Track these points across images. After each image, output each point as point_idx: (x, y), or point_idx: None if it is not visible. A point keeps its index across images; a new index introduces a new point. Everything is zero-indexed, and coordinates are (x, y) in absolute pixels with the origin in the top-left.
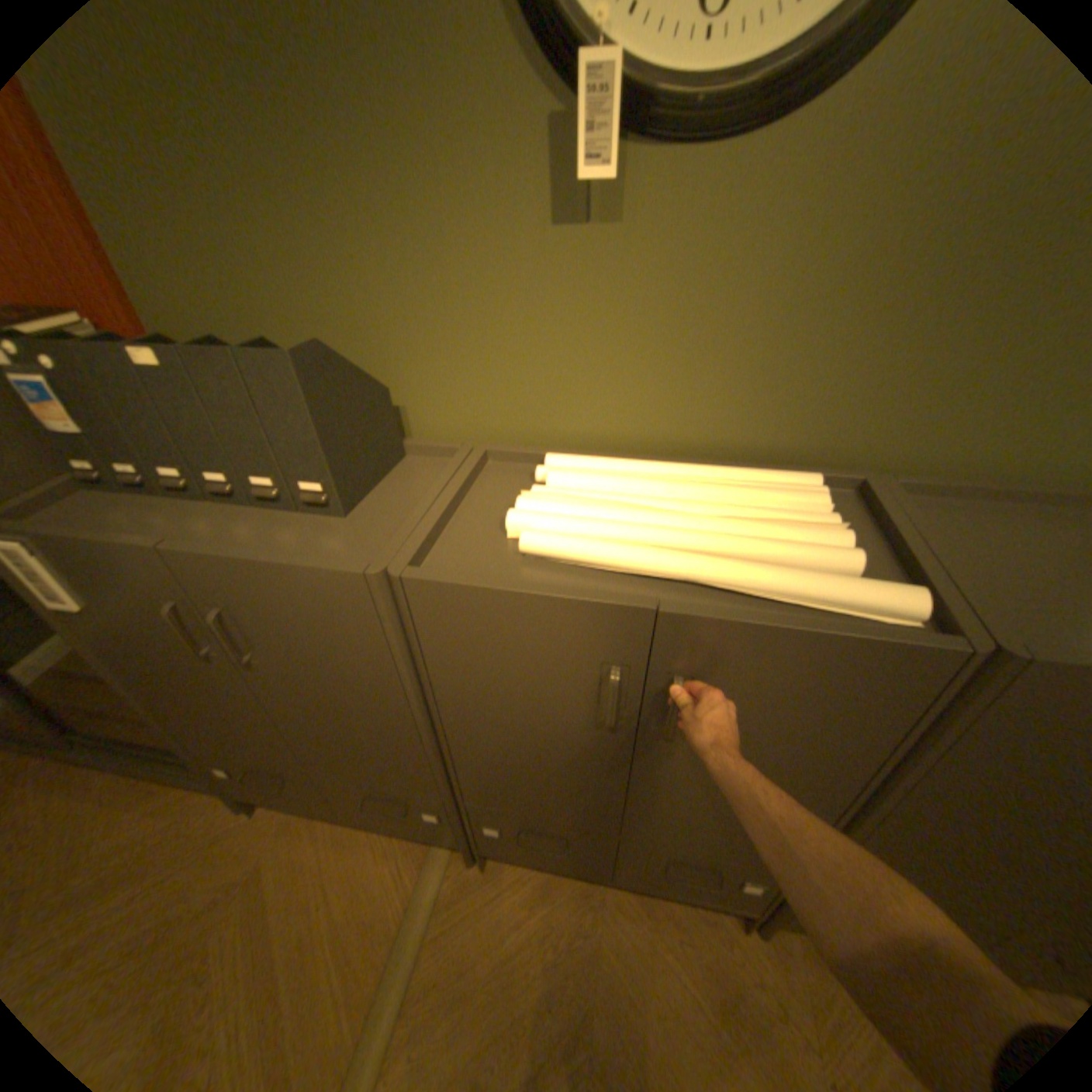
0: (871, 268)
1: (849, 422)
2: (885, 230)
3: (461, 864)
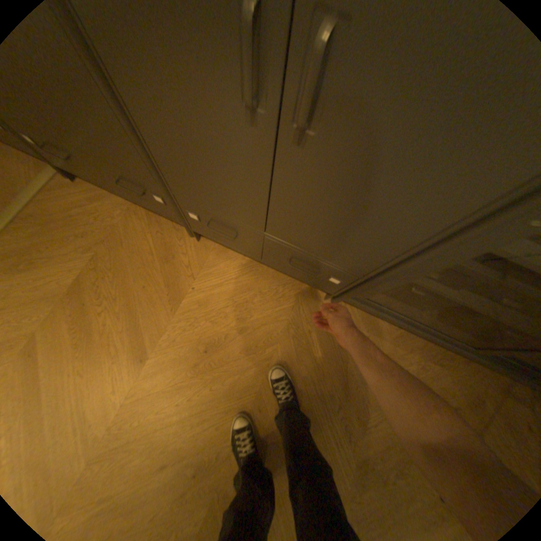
0: None
1: None
2: None
3: (63, 177)
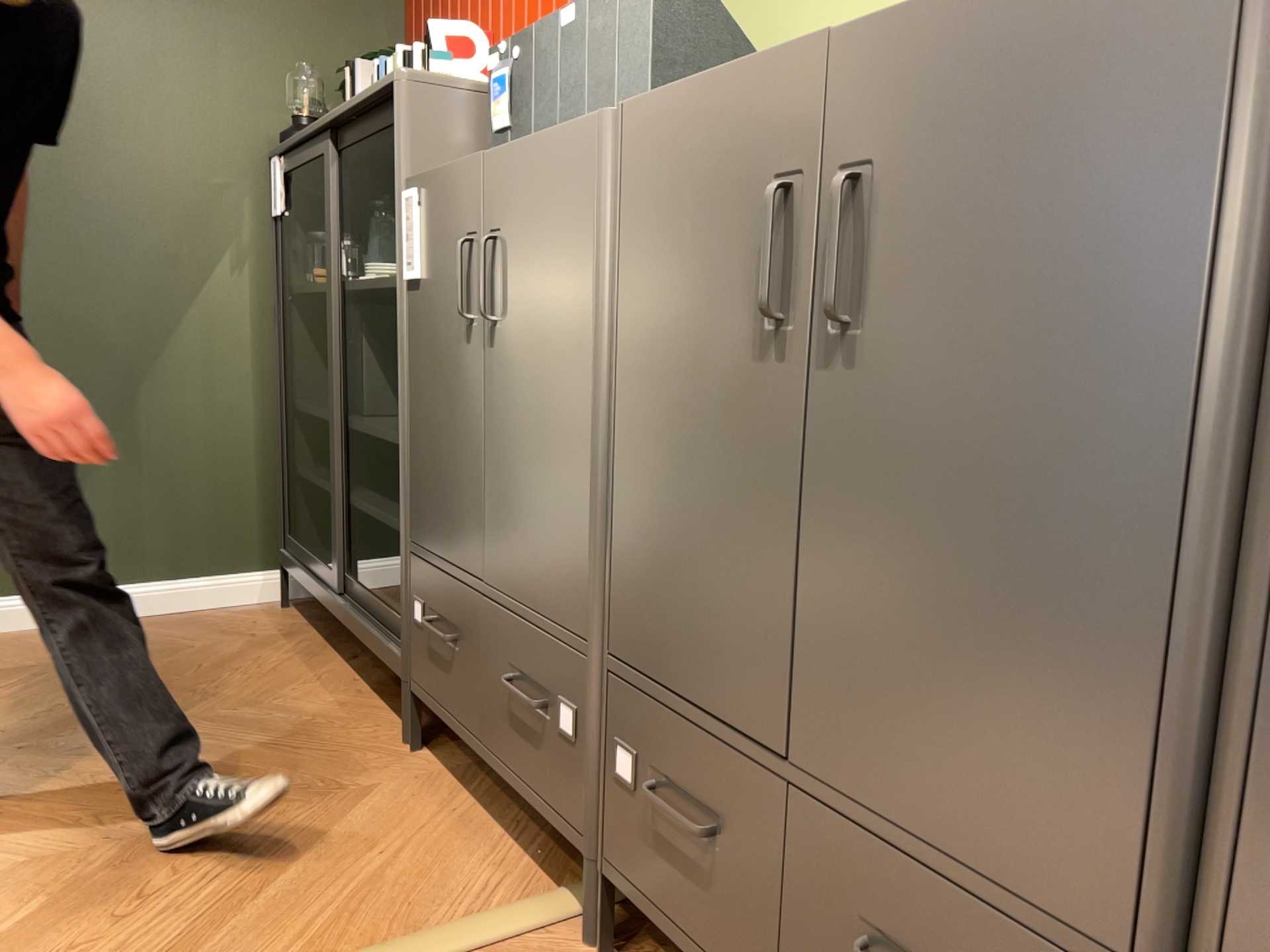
0: None
1: None
2: None
3: (577, 935)
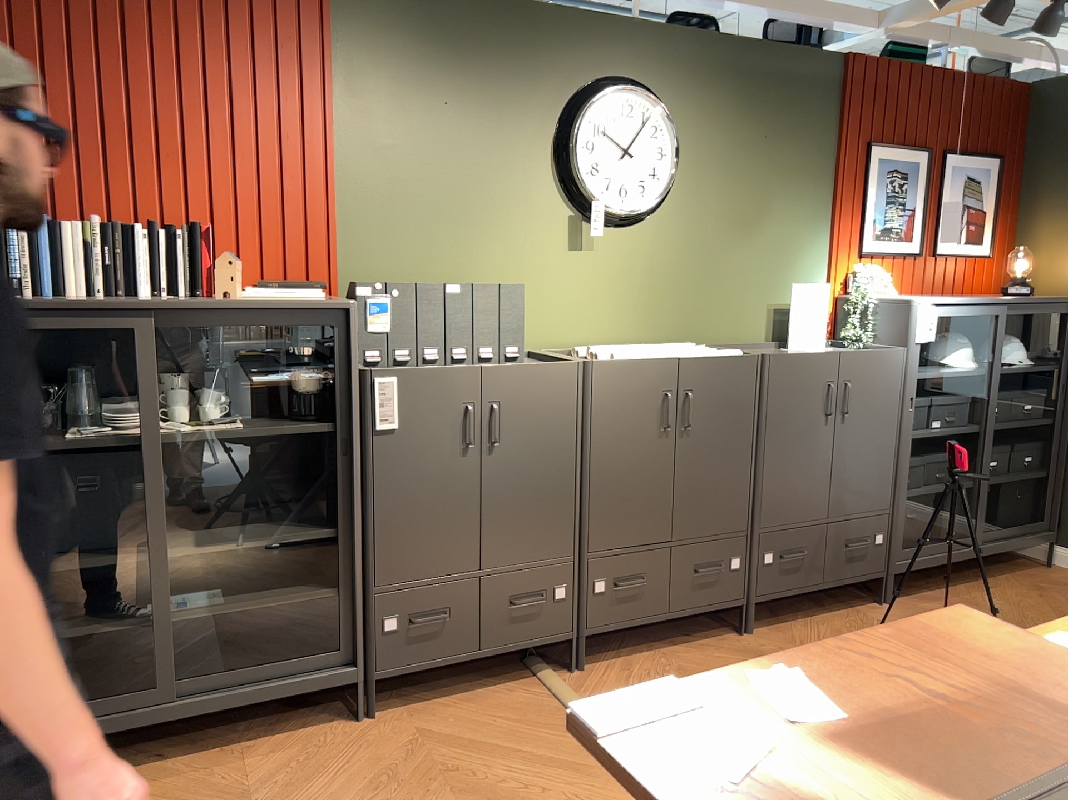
0: (673, 268)
1: (680, 325)
2: (674, 256)
3: (565, 675)
